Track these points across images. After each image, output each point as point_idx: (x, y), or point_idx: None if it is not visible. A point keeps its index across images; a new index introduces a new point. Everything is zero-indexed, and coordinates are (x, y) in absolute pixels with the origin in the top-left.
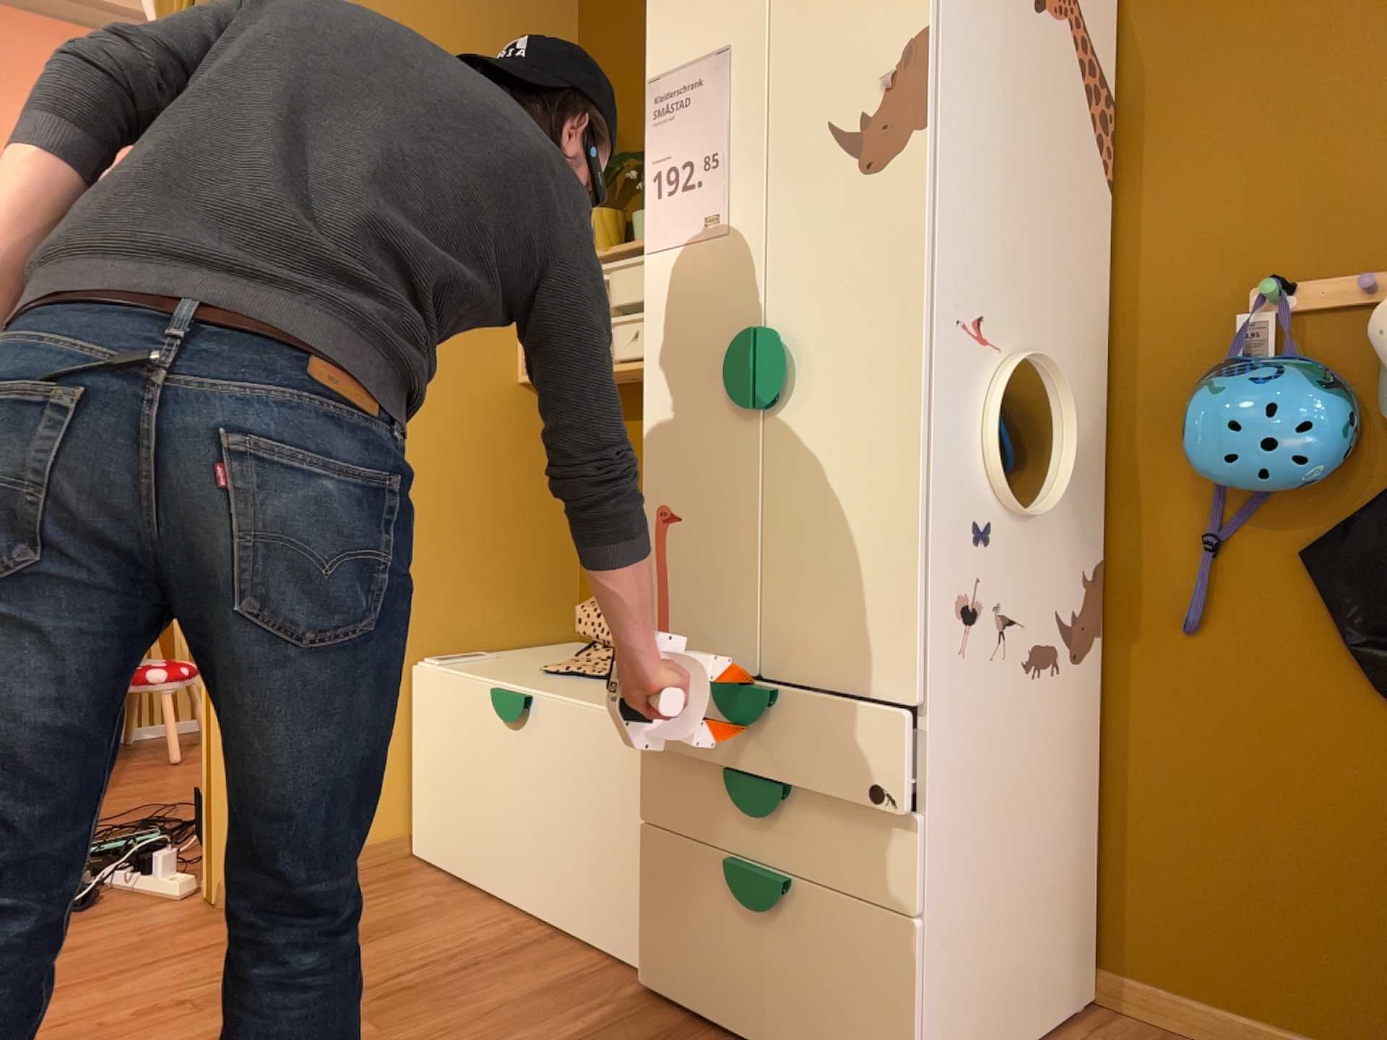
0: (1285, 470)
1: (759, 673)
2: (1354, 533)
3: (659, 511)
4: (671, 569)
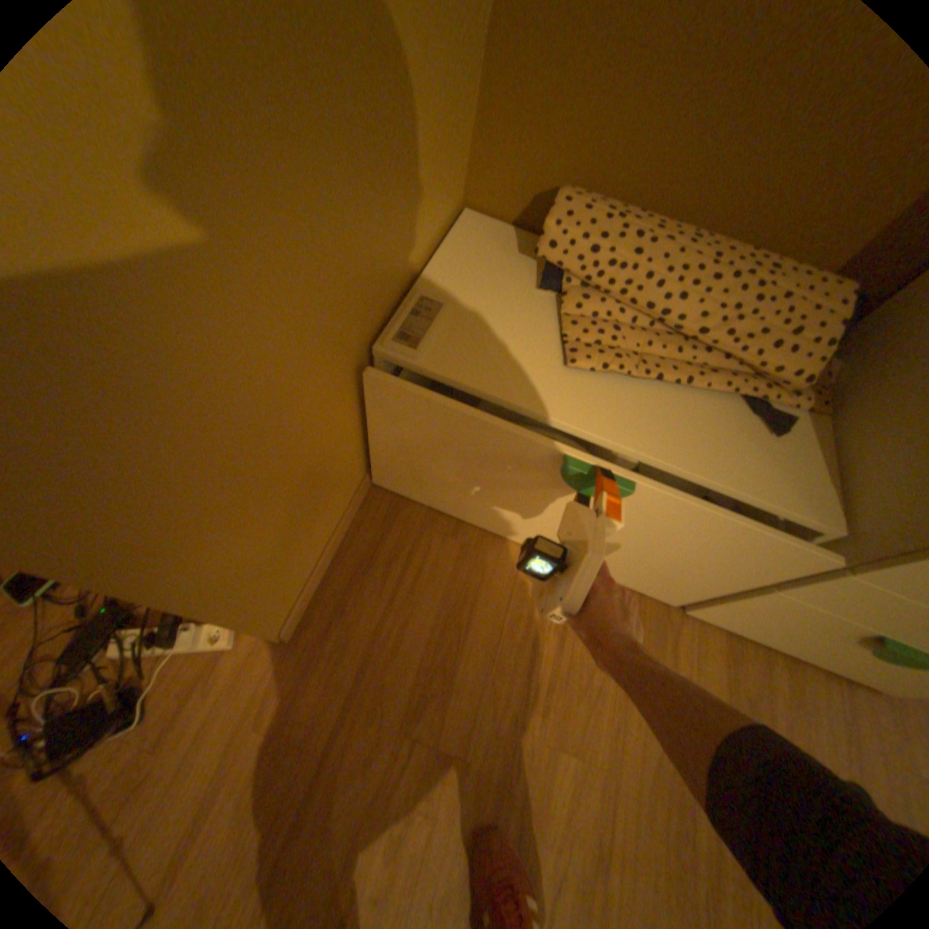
0: None
1: None
2: None
3: None
4: None
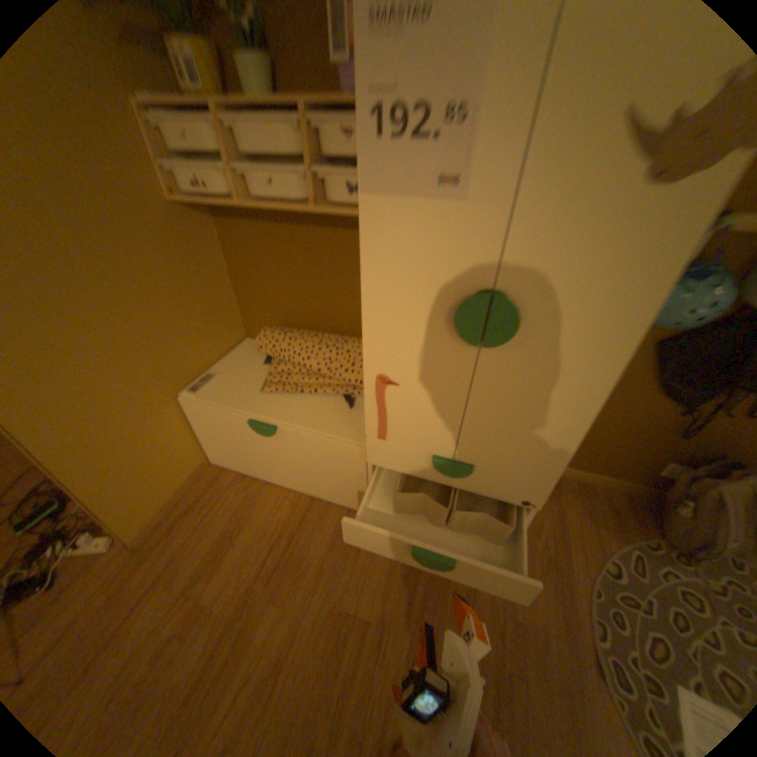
0: (694, 326)
1: (453, 458)
2: (693, 343)
3: (379, 377)
4: (390, 406)
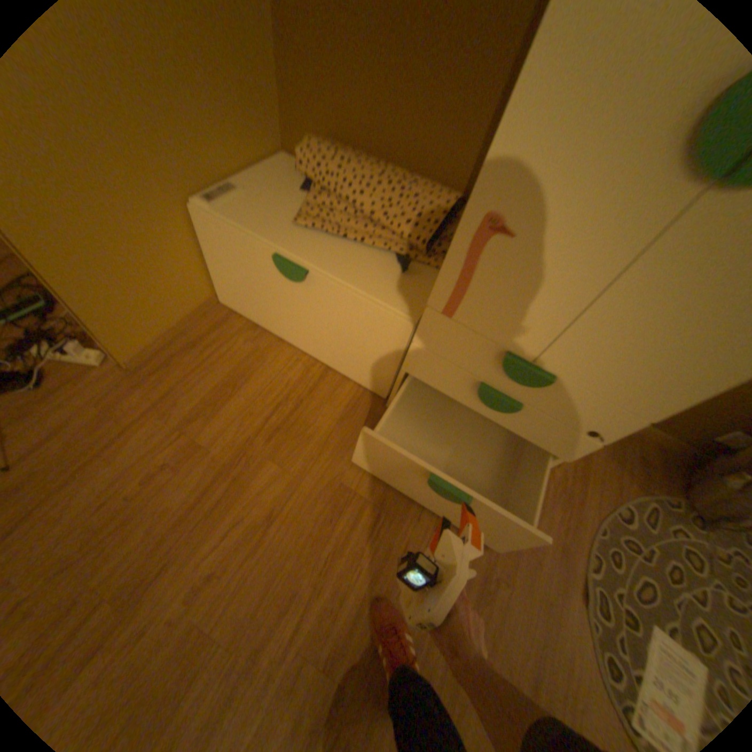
0: None
1: (535, 361)
2: None
3: (489, 217)
4: (482, 269)
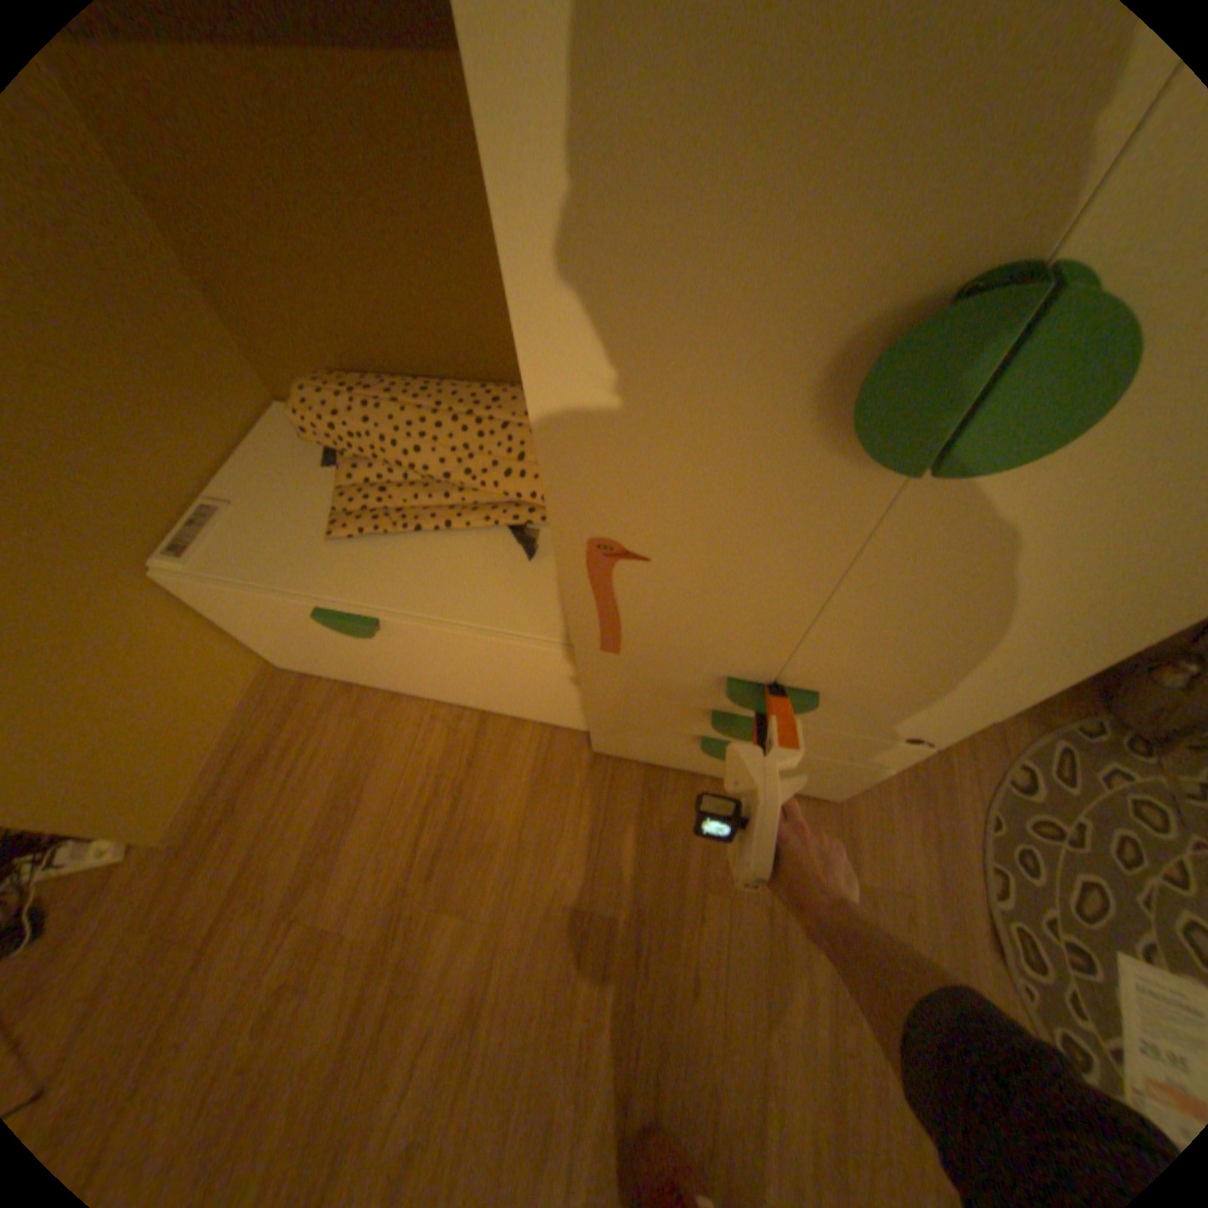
0: None
1: (775, 683)
2: None
3: (596, 544)
4: (626, 599)
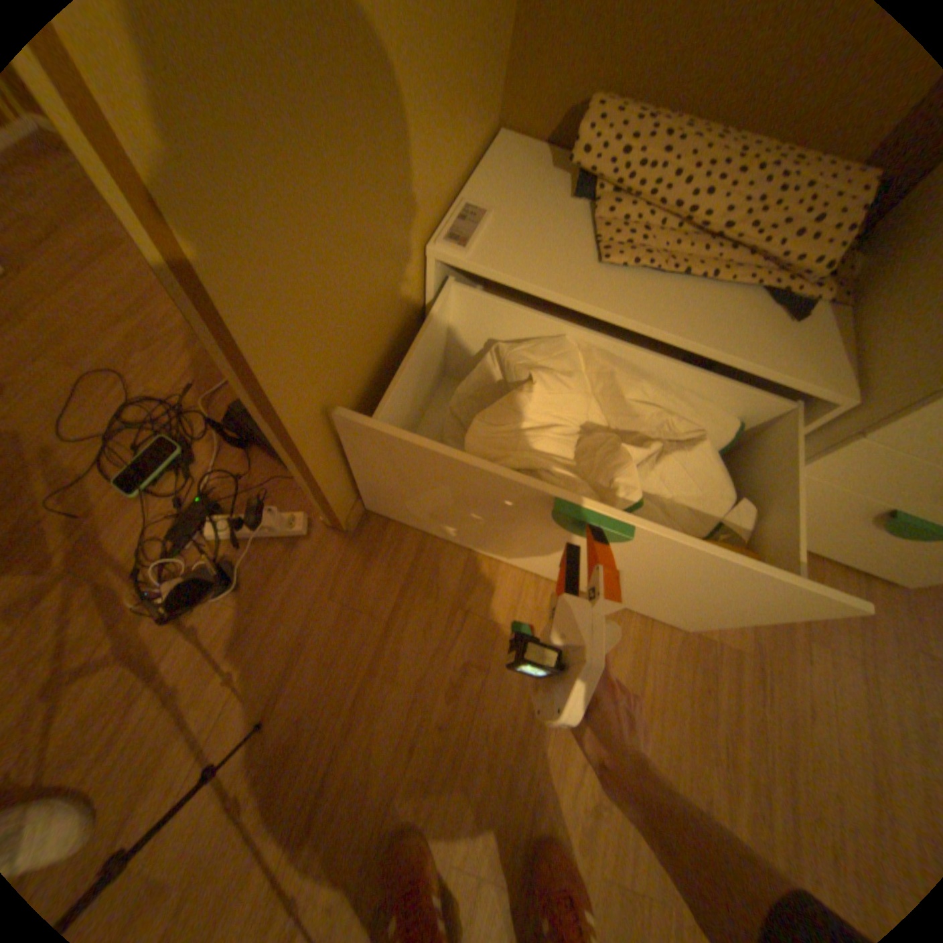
0: None
1: None
2: None
3: None
4: None
